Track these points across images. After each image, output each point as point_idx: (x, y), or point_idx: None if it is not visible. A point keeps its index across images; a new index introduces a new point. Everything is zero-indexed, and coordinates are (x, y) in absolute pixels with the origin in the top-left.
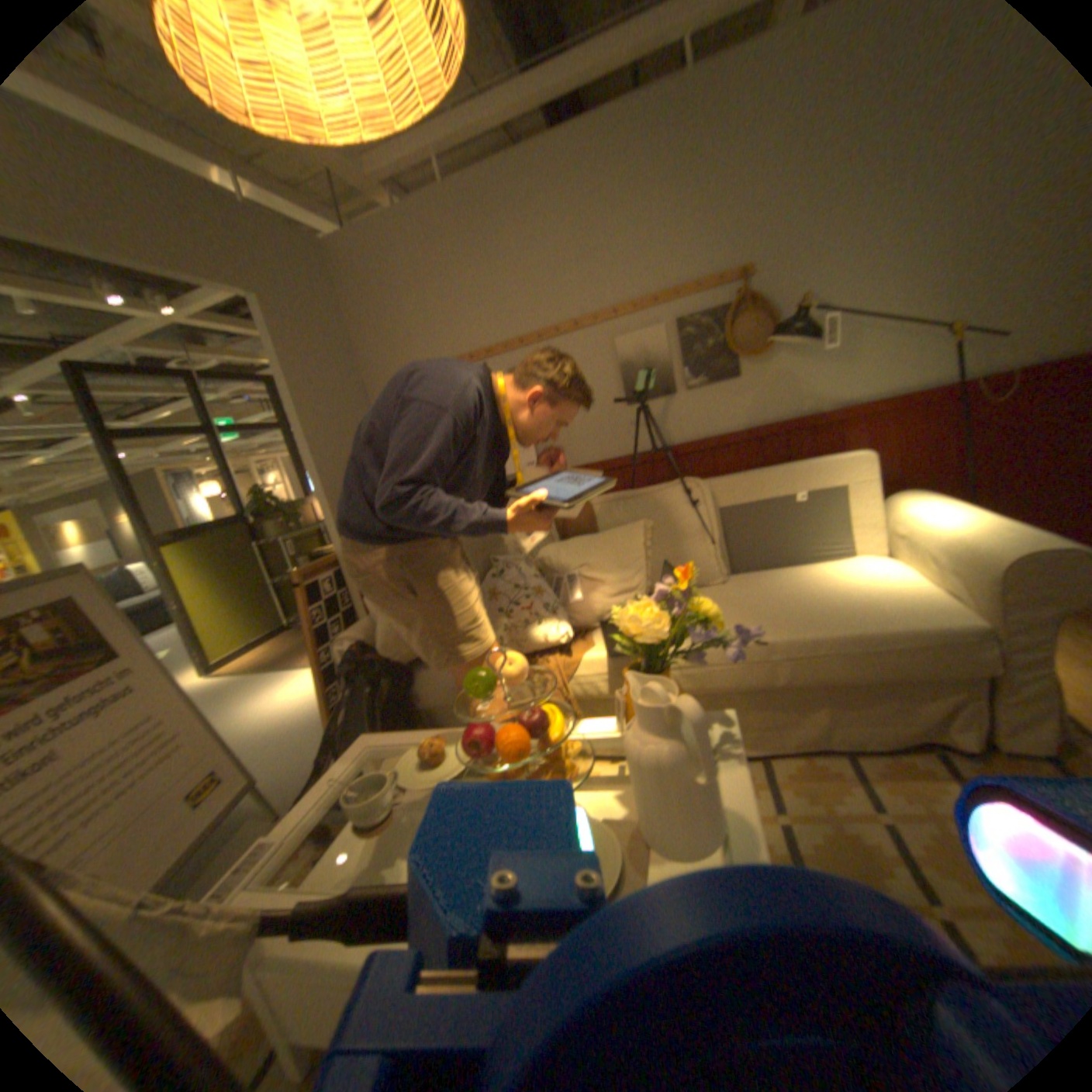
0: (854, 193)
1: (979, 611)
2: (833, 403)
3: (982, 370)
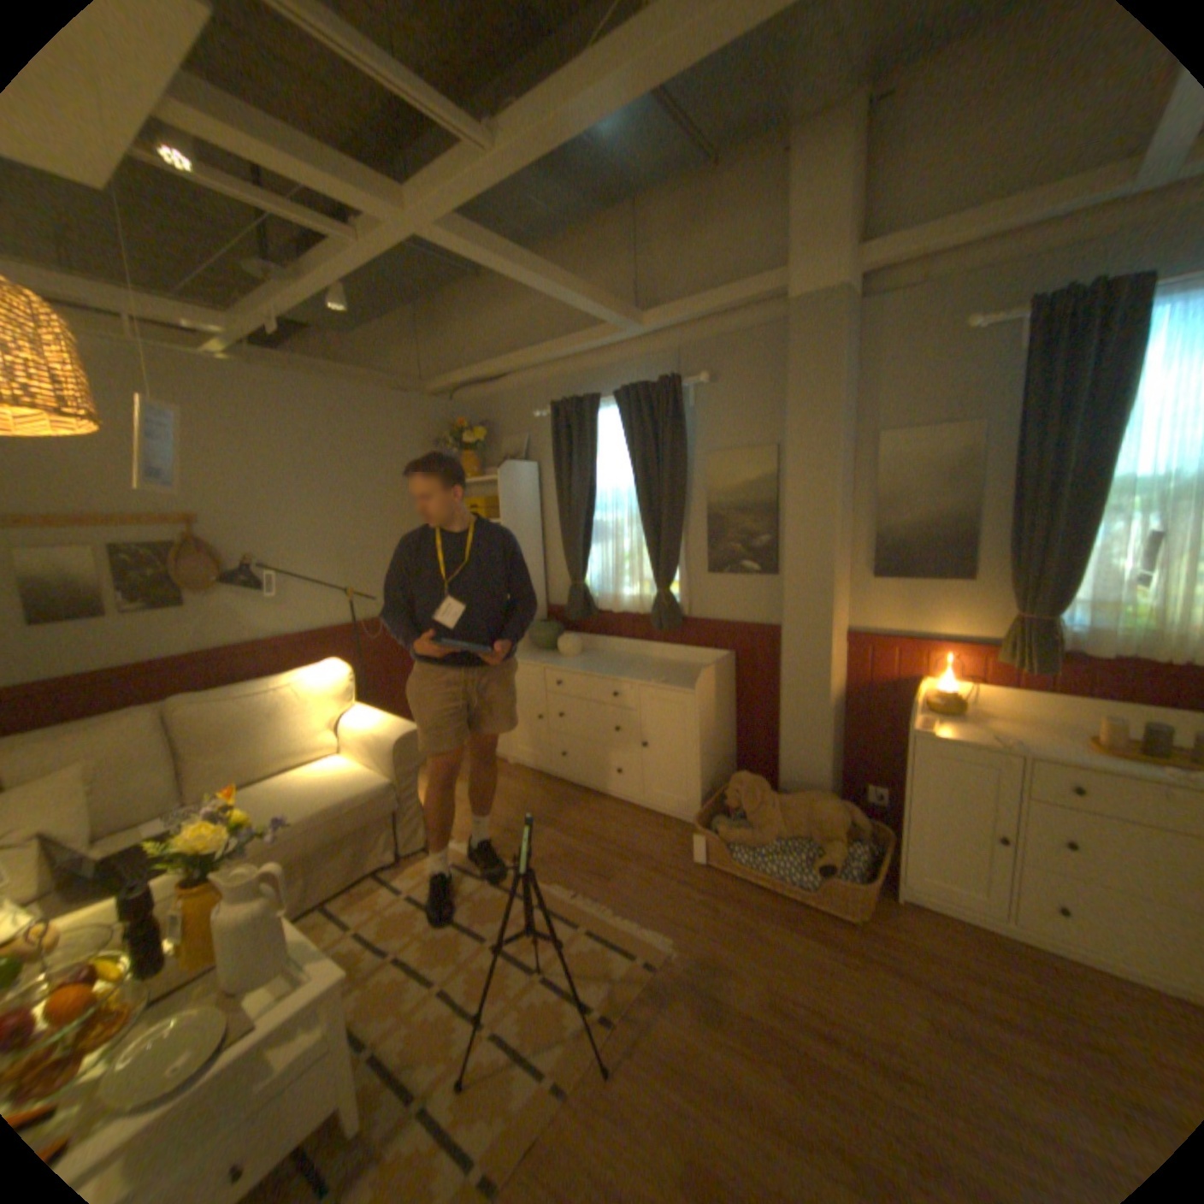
0: (276, 491)
1: (383, 775)
2: (268, 635)
3: (362, 618)
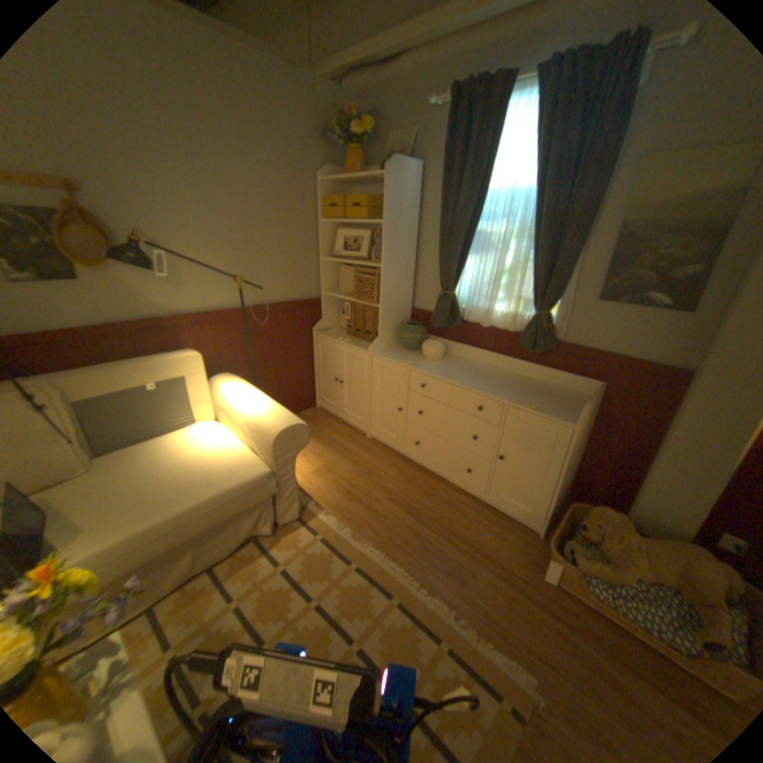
0: (167, 163)
1: (265, 460)
2: (168, 312)
3: (253, 302)
